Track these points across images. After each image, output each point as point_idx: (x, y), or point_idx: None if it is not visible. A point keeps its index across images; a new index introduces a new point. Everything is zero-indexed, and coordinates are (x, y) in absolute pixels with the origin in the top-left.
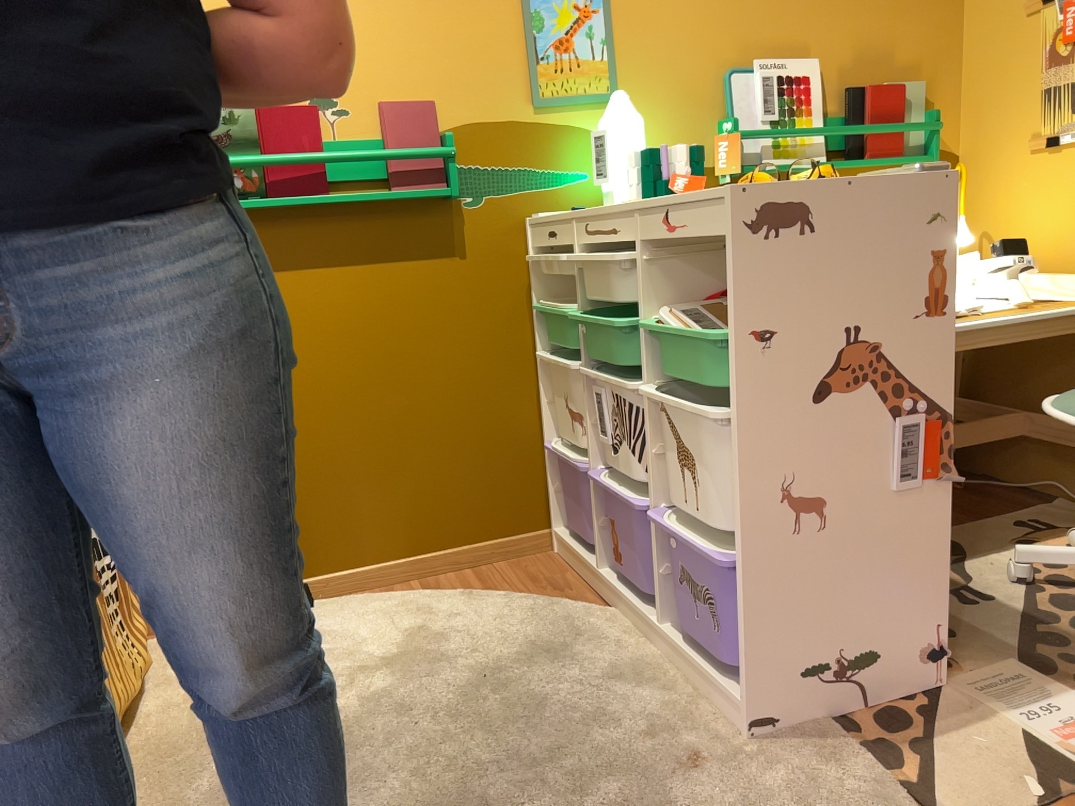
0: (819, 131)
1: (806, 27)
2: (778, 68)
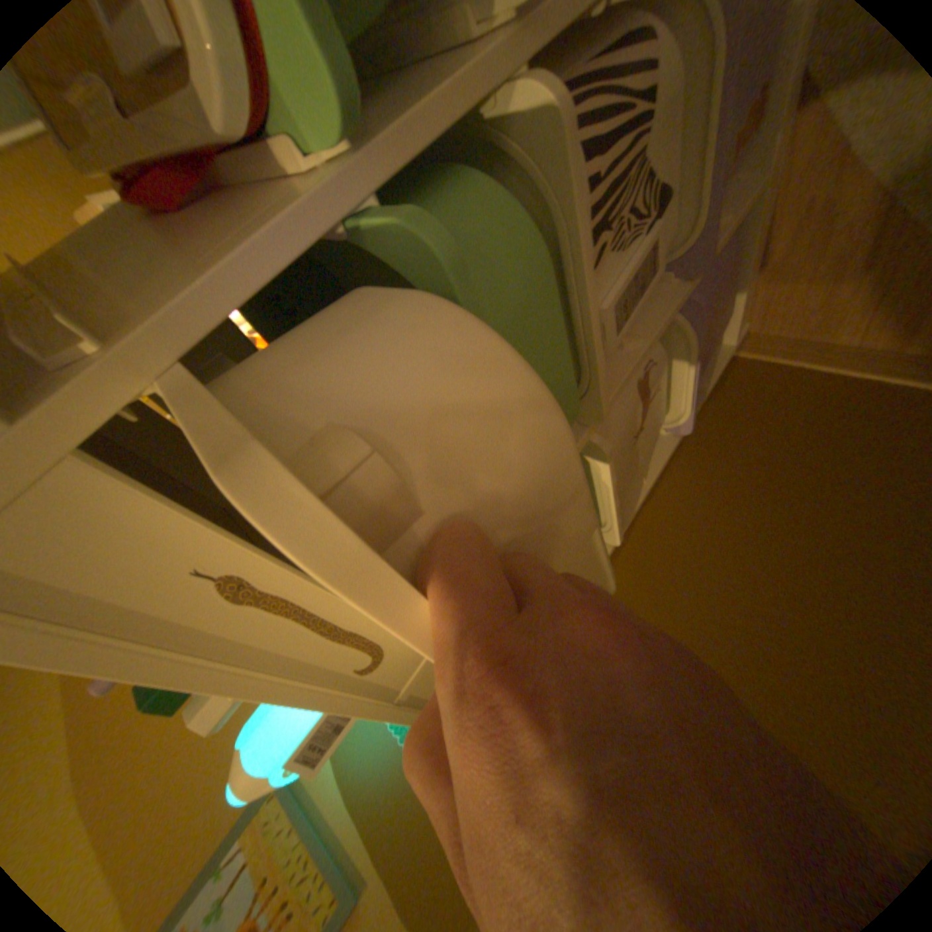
0: None
1: None
2: None
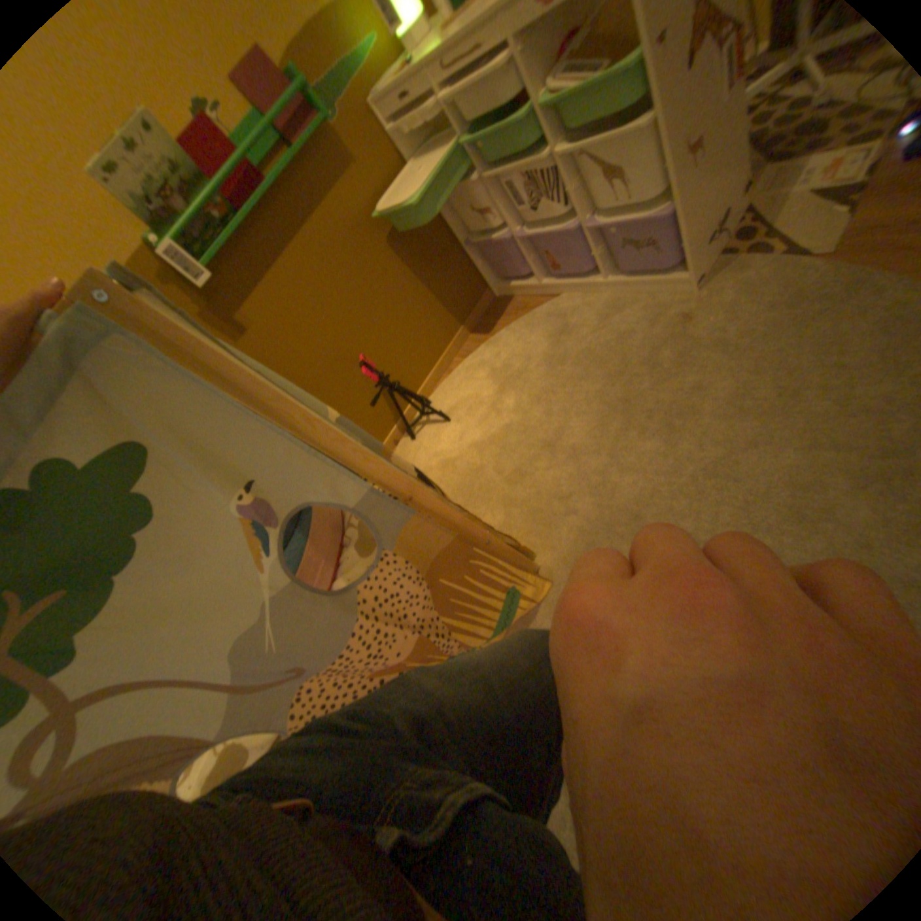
0: None
1: None
2: None
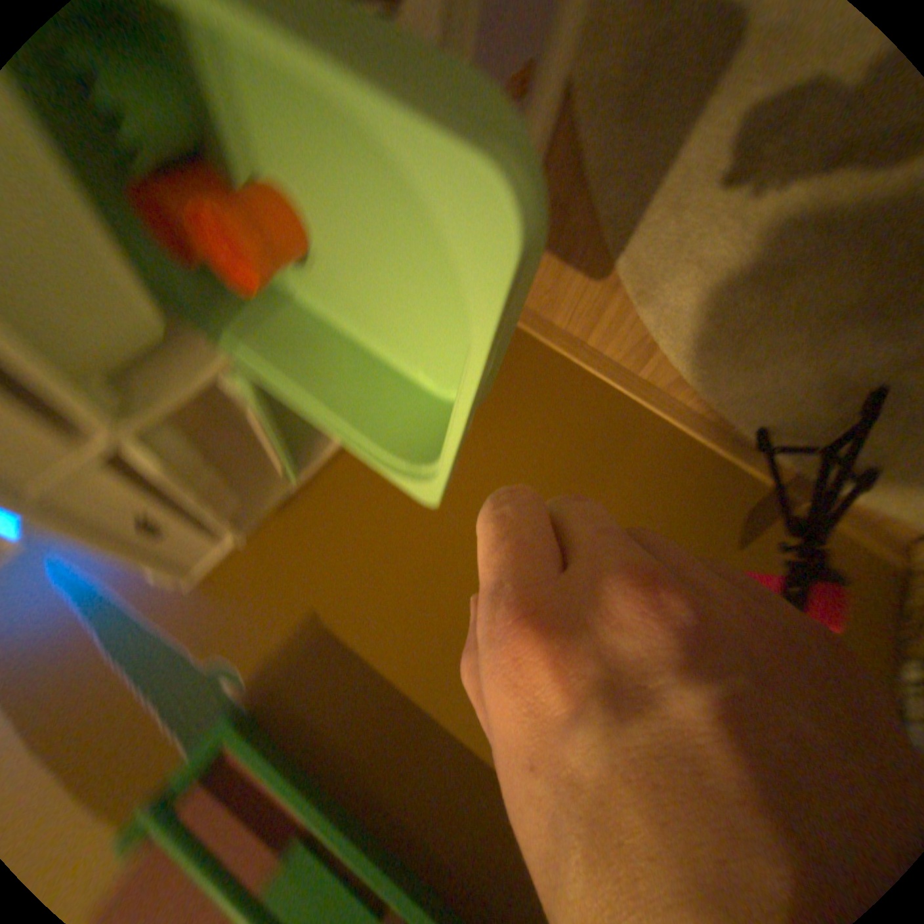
0: None
1: None
2: None
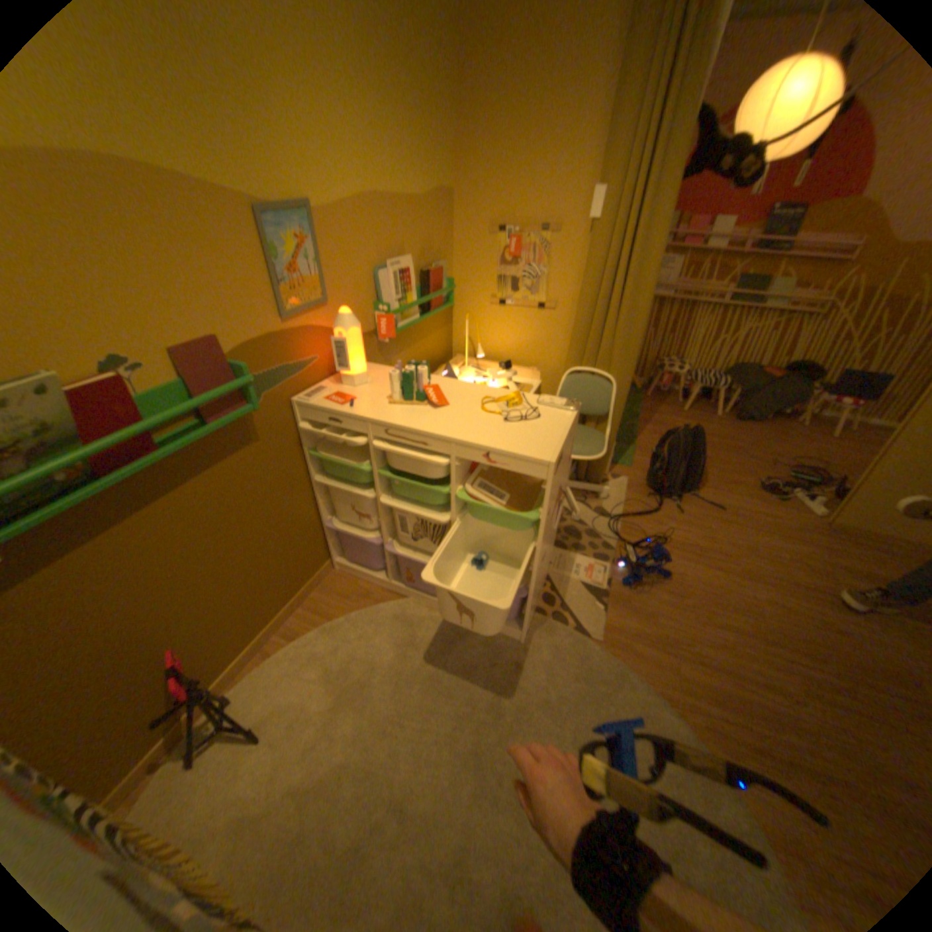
0: (420, 304)
1: (404, 235)
2: (398, 265)
